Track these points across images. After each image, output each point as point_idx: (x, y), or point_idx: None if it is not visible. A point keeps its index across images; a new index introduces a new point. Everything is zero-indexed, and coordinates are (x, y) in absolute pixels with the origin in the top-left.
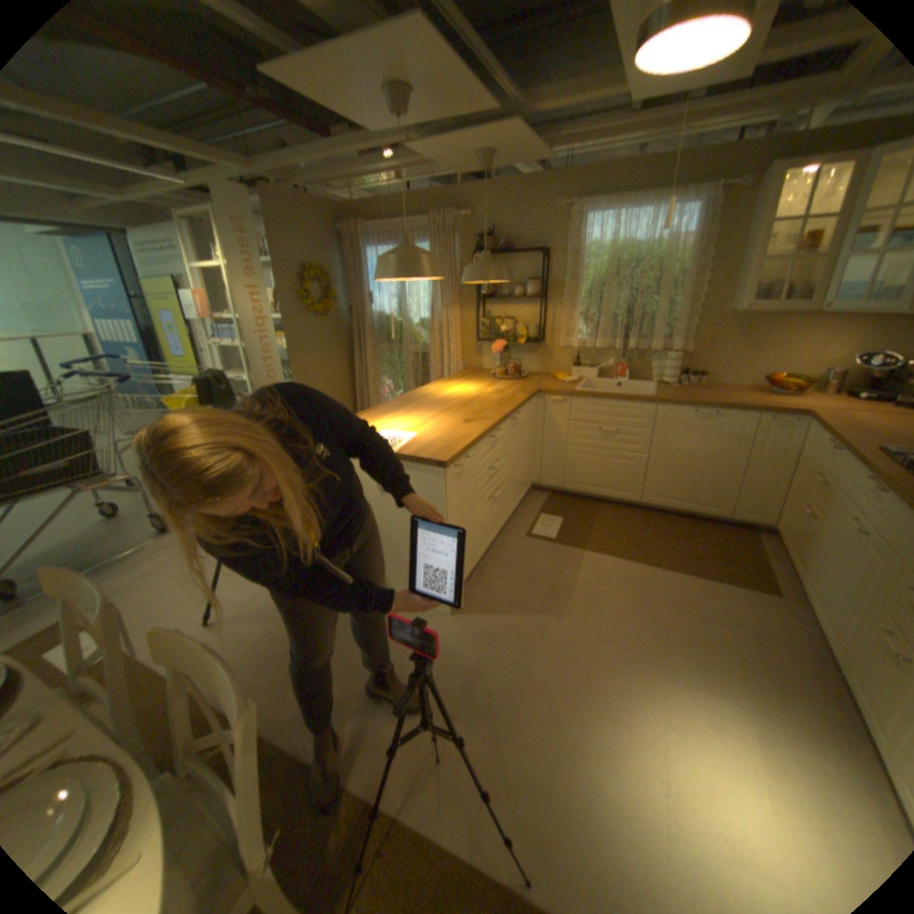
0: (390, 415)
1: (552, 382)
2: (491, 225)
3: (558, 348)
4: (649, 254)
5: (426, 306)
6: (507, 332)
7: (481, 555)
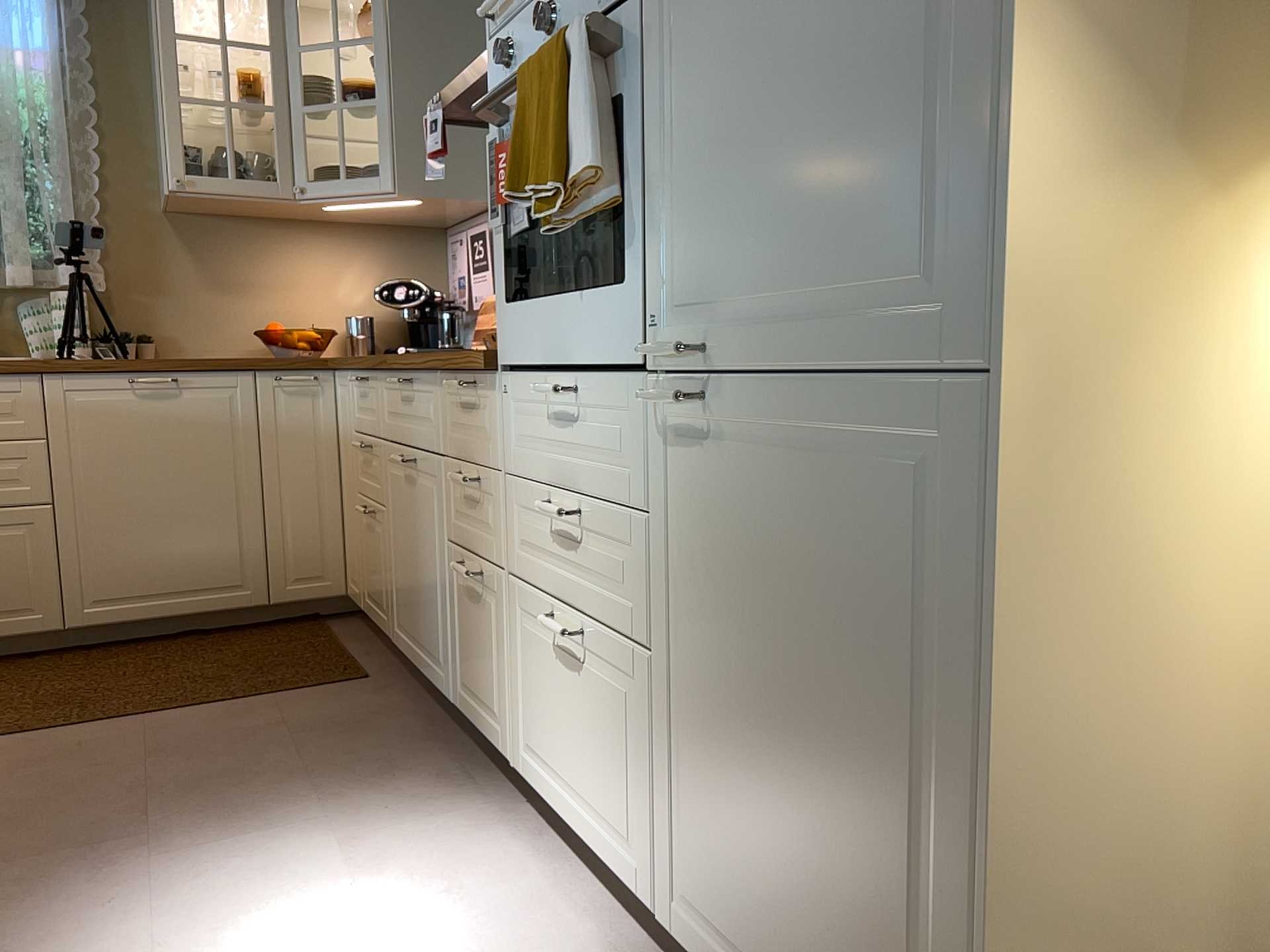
0: None
1: None
2: None
3: None
4: None
5: None
6: None
7: None
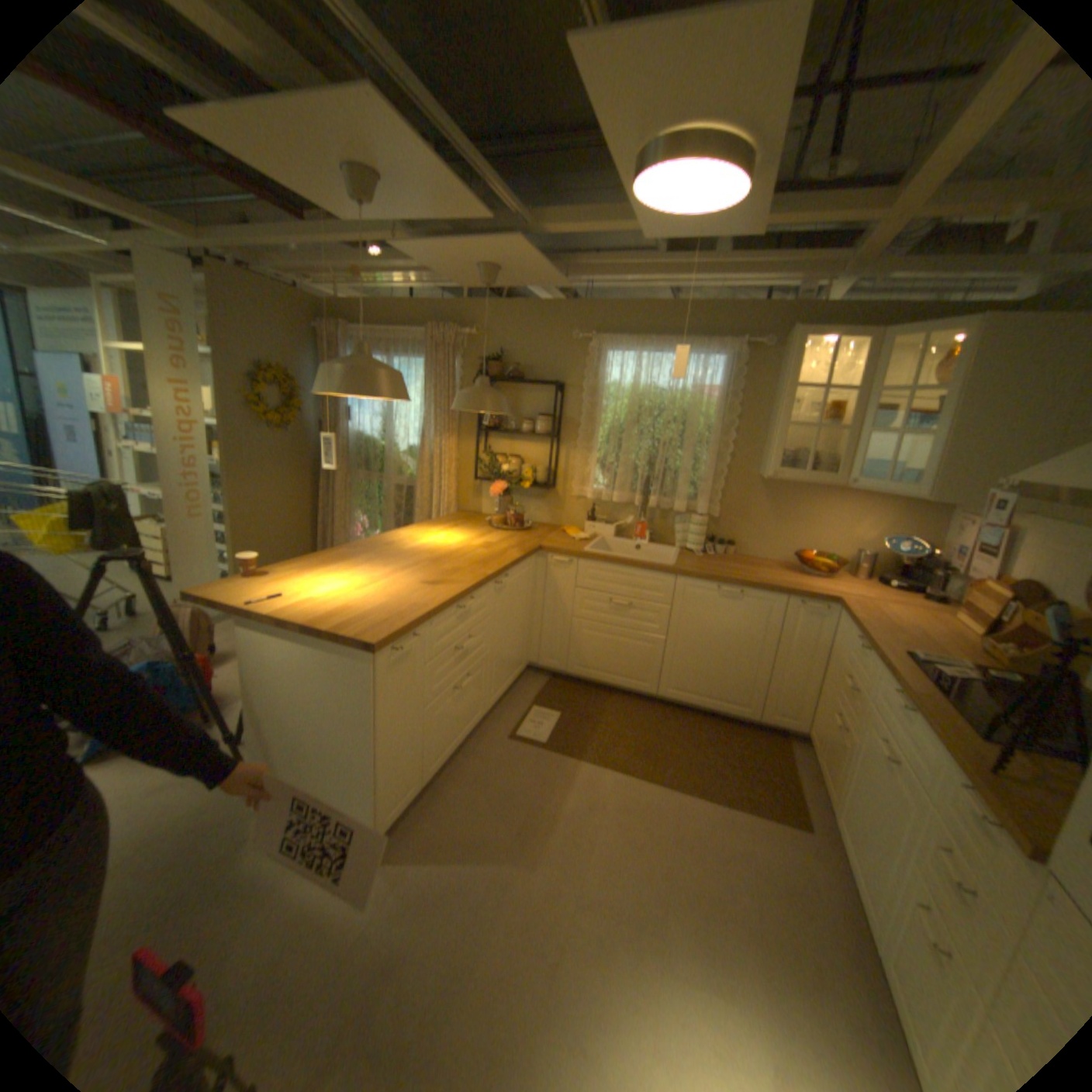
0: (331, 568)
1: (559, 538)
2: (500, 348)
3: (571, 497)
4: (673, 404)
5: (416, 431)
6: (511, 473)
7: (439, 768)
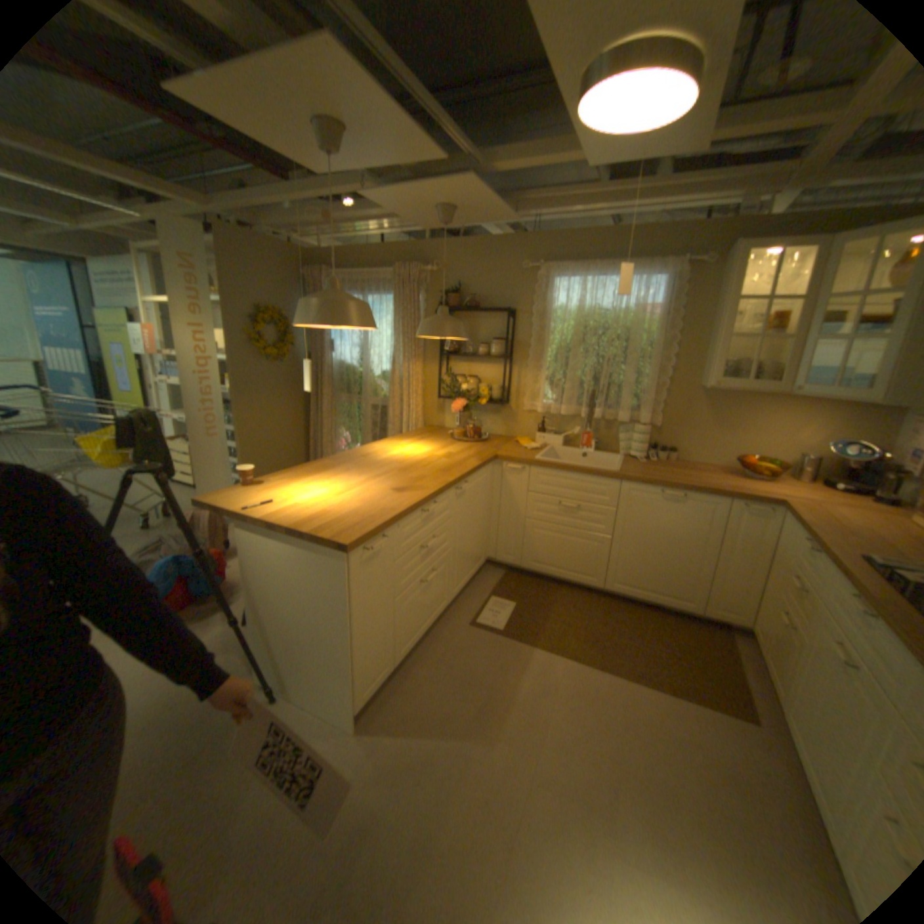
0: (315, 477)
1: (513, 448)
2: (458, 281)
3: (523, 411)
4: (617, 322)
5: (388, 358)
6: (469, 392)
7: (408, 651)
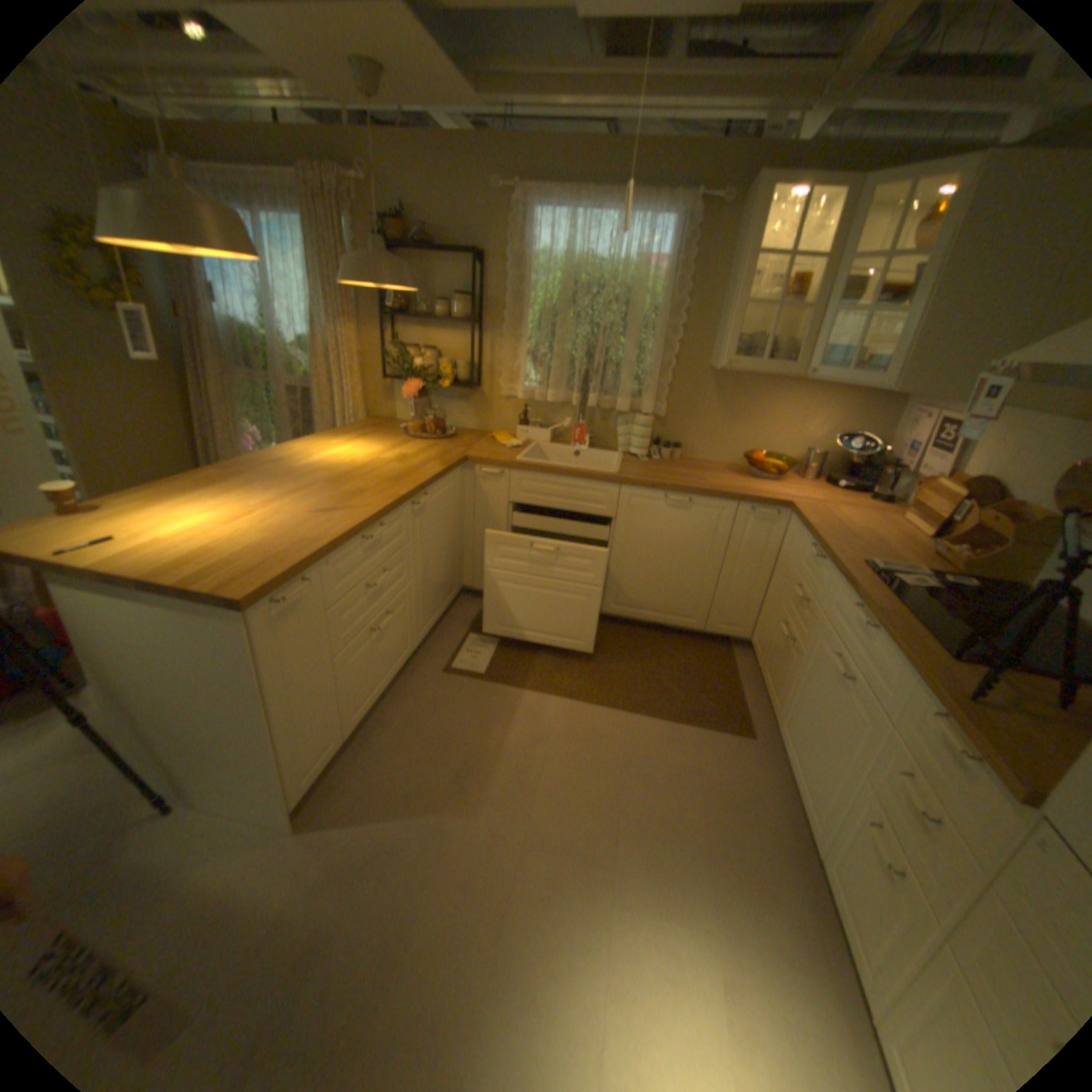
0: (190, 497)
1: (488, 447)
2: (398, 202)
3: (500, 398)
4: (614, 278)
5: (302, 316)
6: (426, 370)
7: (362, 718)
